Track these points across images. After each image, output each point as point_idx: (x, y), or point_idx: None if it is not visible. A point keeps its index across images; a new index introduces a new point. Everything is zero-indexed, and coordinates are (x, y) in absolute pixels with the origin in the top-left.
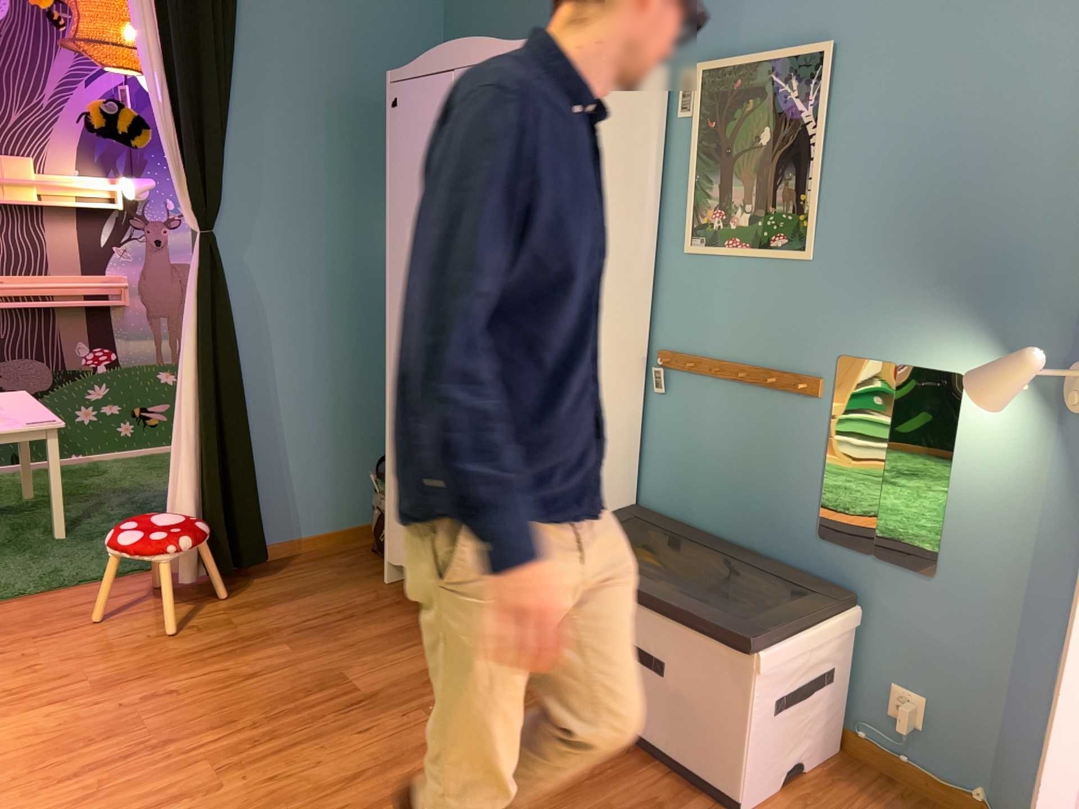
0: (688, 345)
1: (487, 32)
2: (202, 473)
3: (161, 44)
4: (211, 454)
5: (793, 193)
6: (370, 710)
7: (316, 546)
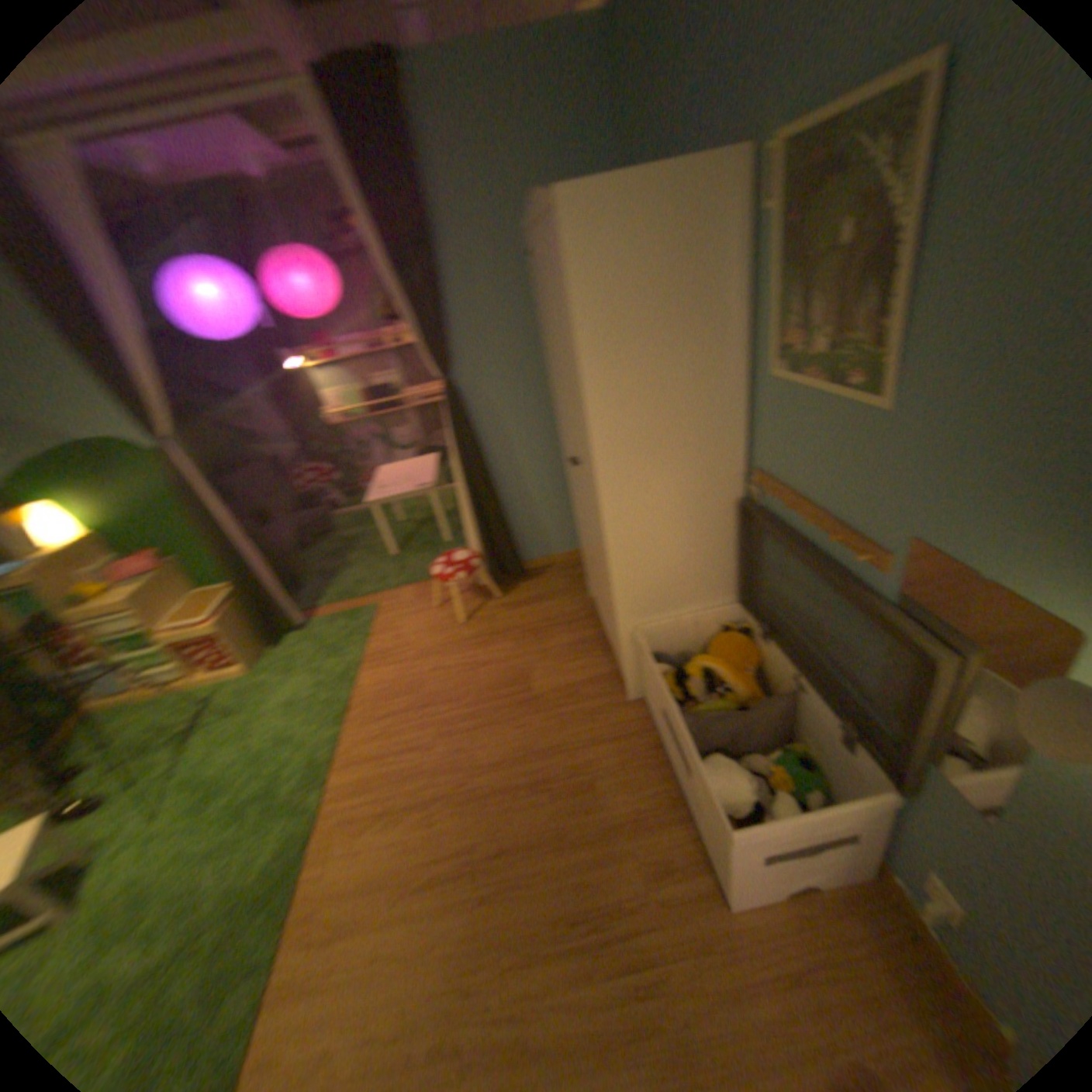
0: (778, 470)
1: (637, 127)
2: (476, 531)
3: (392, 249)
4: (482, 518)
5: (876, 312)
6: (532, 709)
7: (567, 559)
